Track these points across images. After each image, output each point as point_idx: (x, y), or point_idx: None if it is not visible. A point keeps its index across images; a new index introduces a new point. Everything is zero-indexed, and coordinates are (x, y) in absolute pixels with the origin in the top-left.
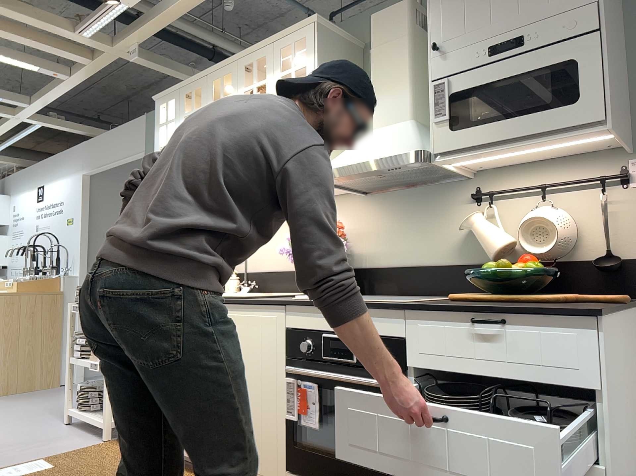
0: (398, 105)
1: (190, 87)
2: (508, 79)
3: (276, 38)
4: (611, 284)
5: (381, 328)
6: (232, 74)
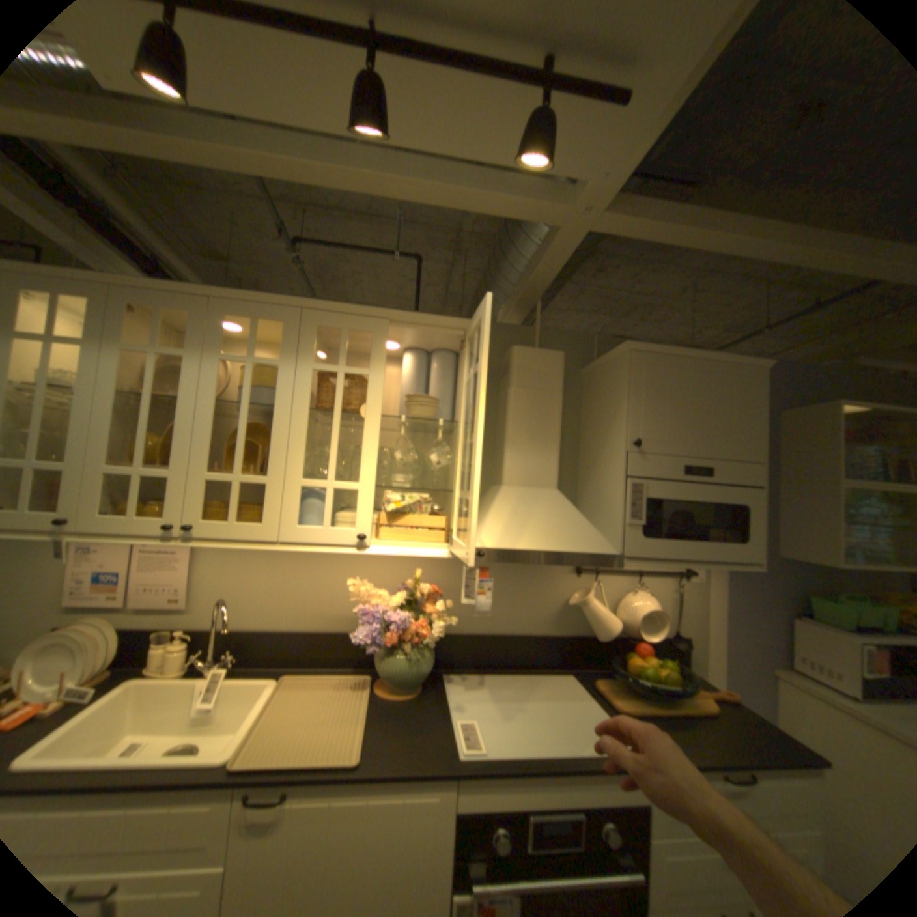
0: (545, 468)
1: (150, 295)
2: (698, 503)
3: (400, 316)
4: (676, 660)
5: (620, 797)
6: (285, 325)
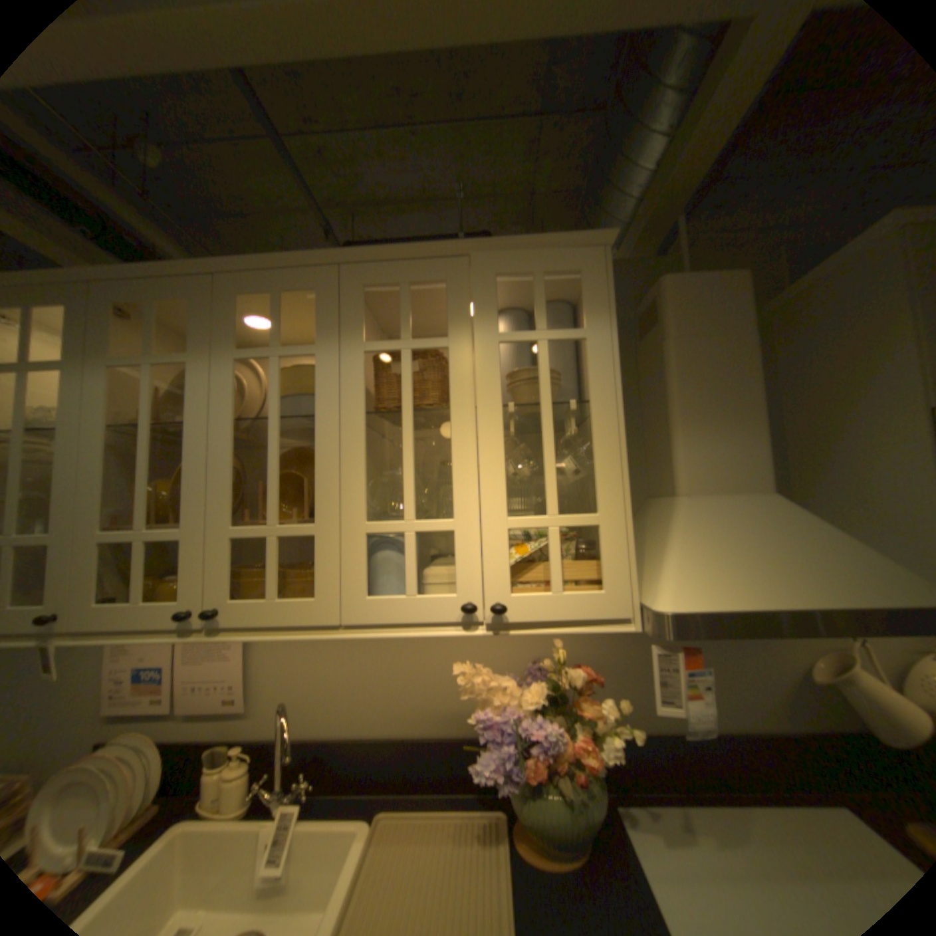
0: (750, 460)
1: (136, 286)
2: None
3: (484, 246)
4: None
5: None
6: (317, 293)
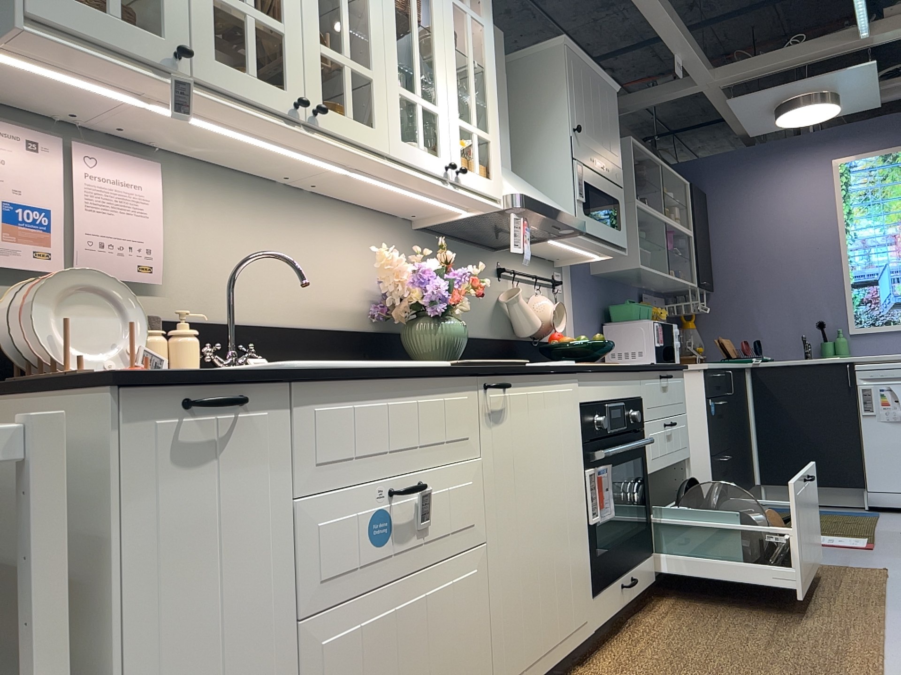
0: (506, 148)
1: None
2: (601, 192)
3: None
4: None
5: (633, 389)
6: None
